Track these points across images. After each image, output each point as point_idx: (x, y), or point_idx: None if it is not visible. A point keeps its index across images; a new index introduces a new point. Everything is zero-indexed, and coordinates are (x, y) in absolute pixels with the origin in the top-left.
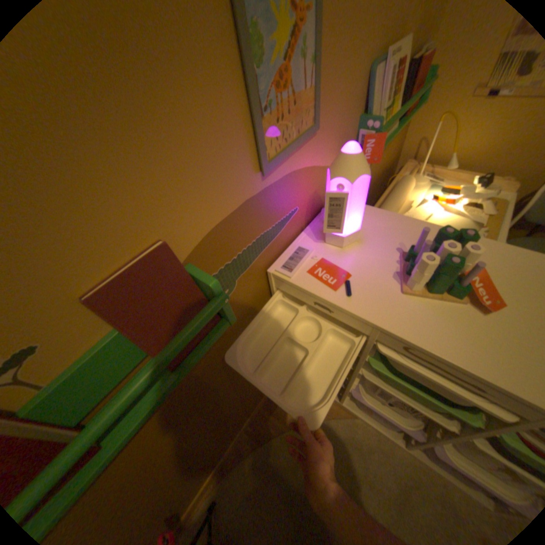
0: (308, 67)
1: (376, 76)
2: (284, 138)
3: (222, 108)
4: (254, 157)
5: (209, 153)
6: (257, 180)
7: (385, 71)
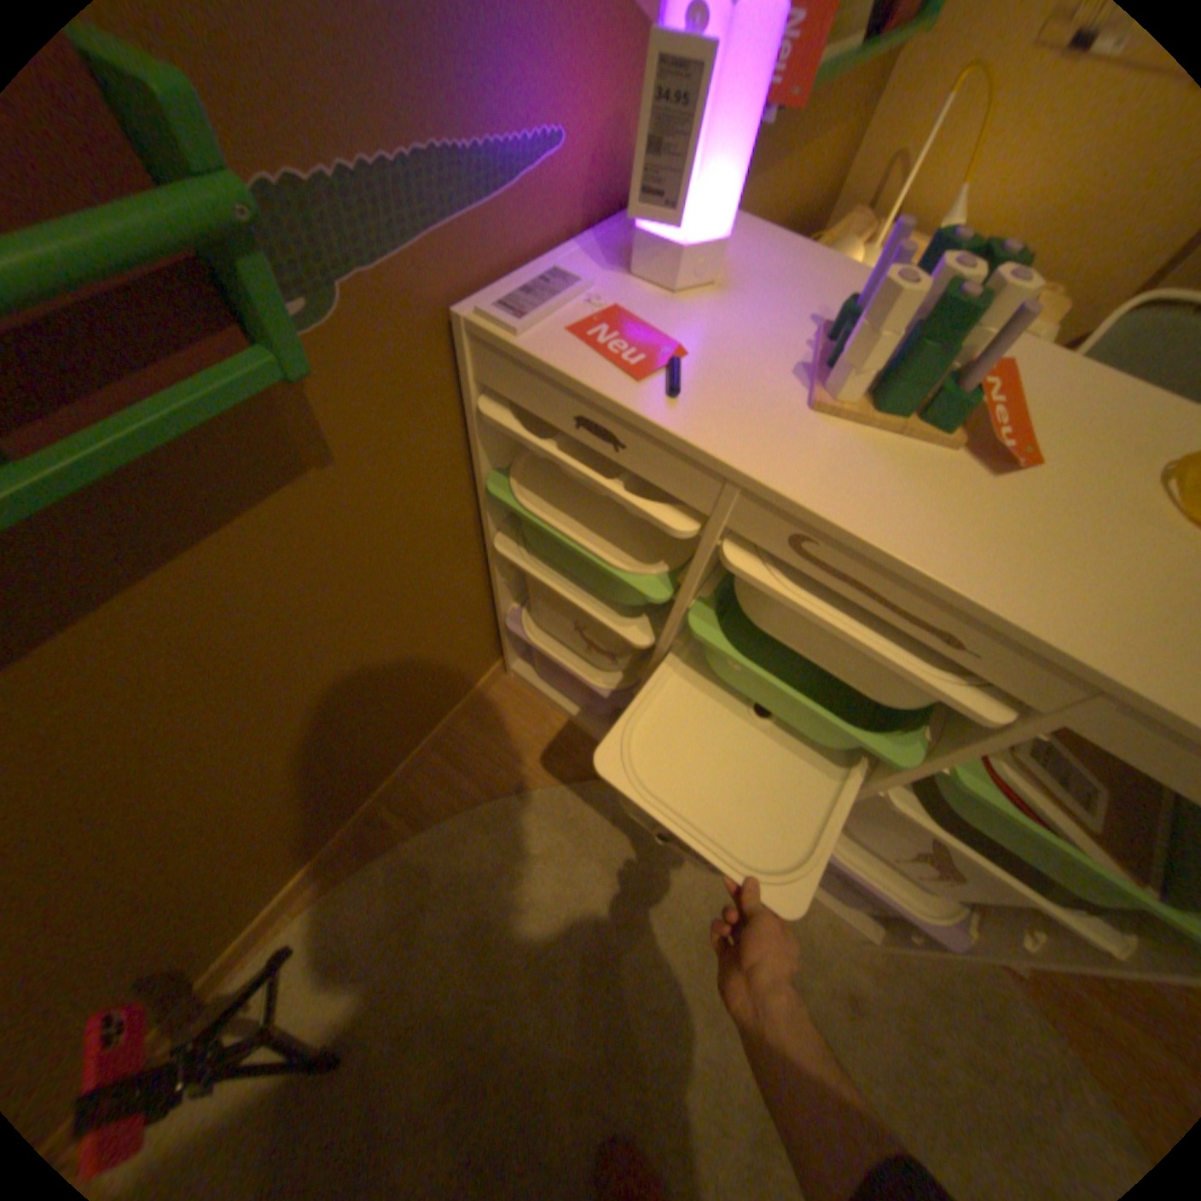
0: None
1: None
2: None
3: None
4: None
5: None
6: None
7: None
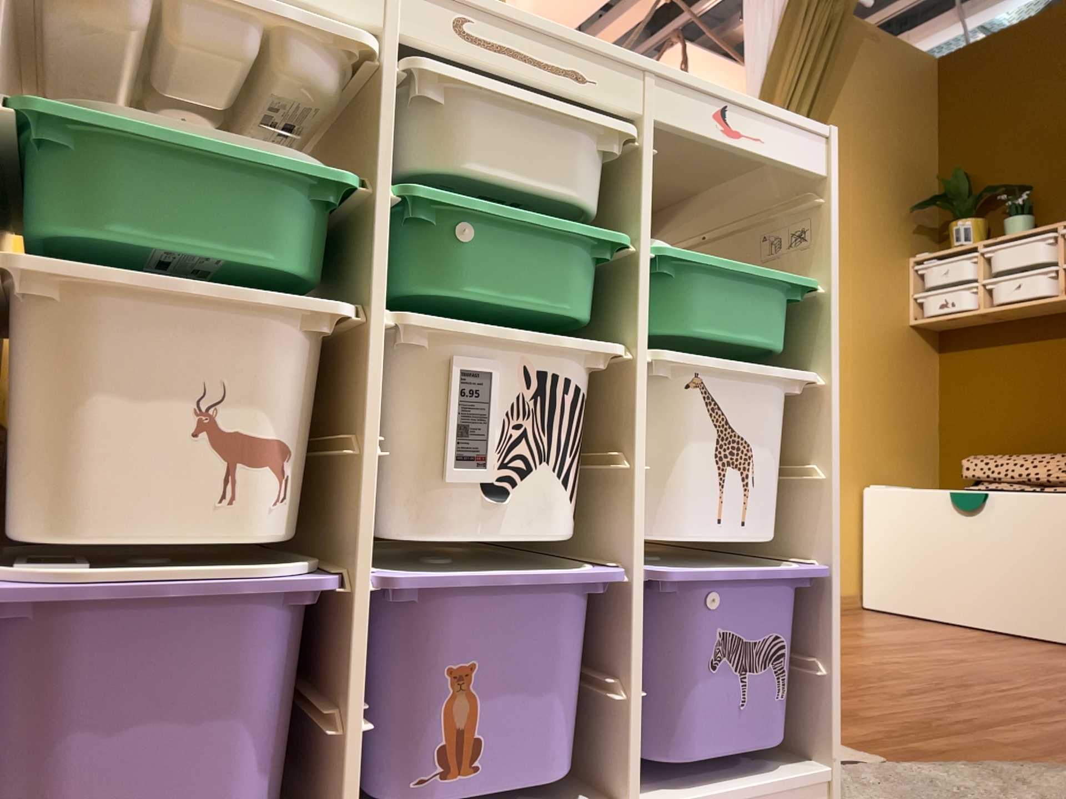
0: None
1: None
2: None
3: None
4: None
5: None
6: None
7: None
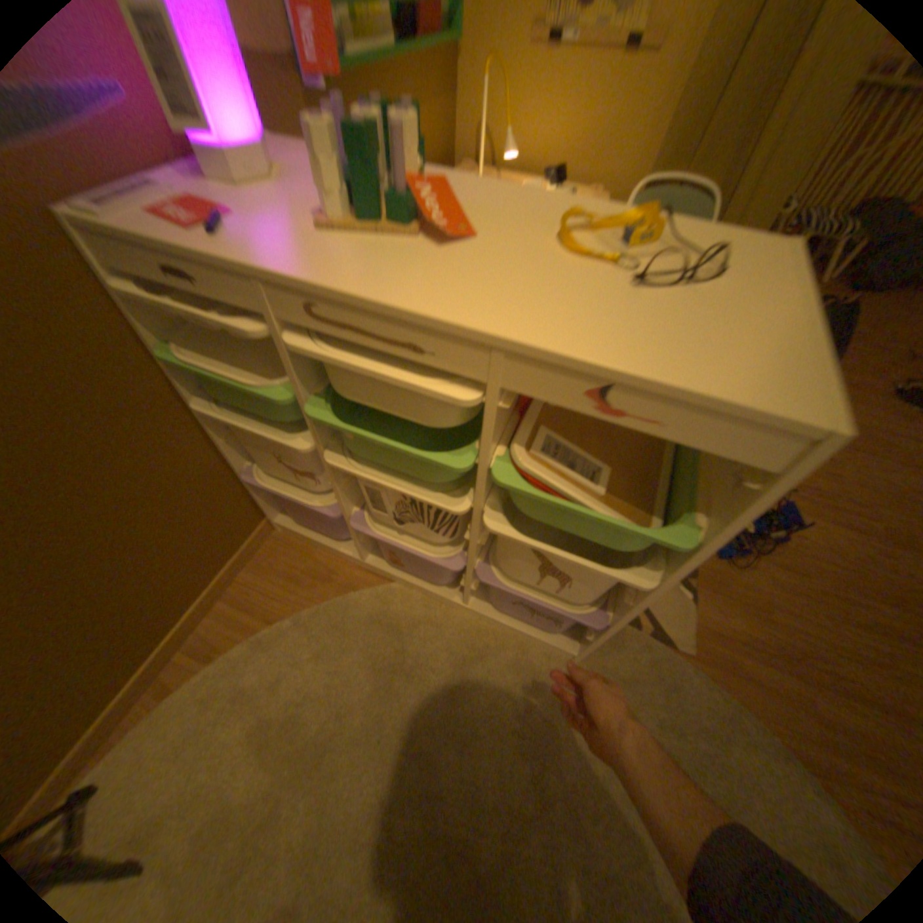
0: None
1: None
2: None
3: None
4: None
5: None
6: None
7: None
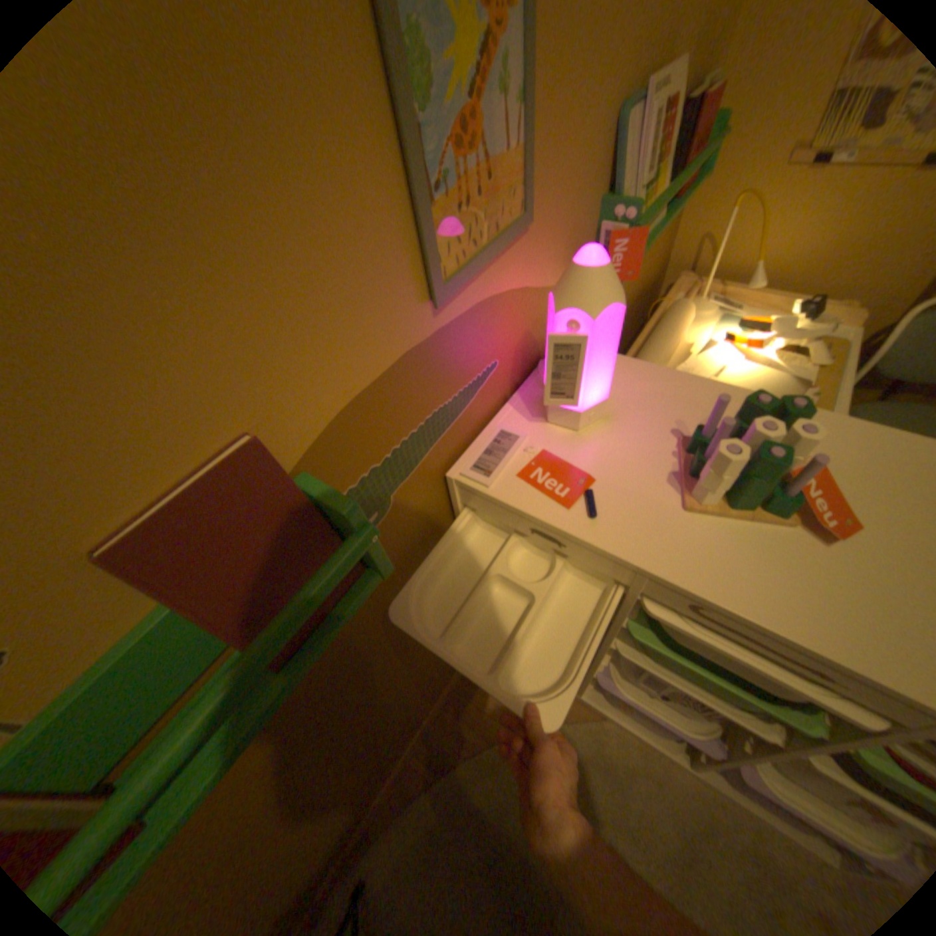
0: (513, 111)
1: (630, 128)
2: (471, 239)
3: (357, 185)
4: (418, 275)
5: (336, 269)
6: (424, 316)
7: (644, 120)
